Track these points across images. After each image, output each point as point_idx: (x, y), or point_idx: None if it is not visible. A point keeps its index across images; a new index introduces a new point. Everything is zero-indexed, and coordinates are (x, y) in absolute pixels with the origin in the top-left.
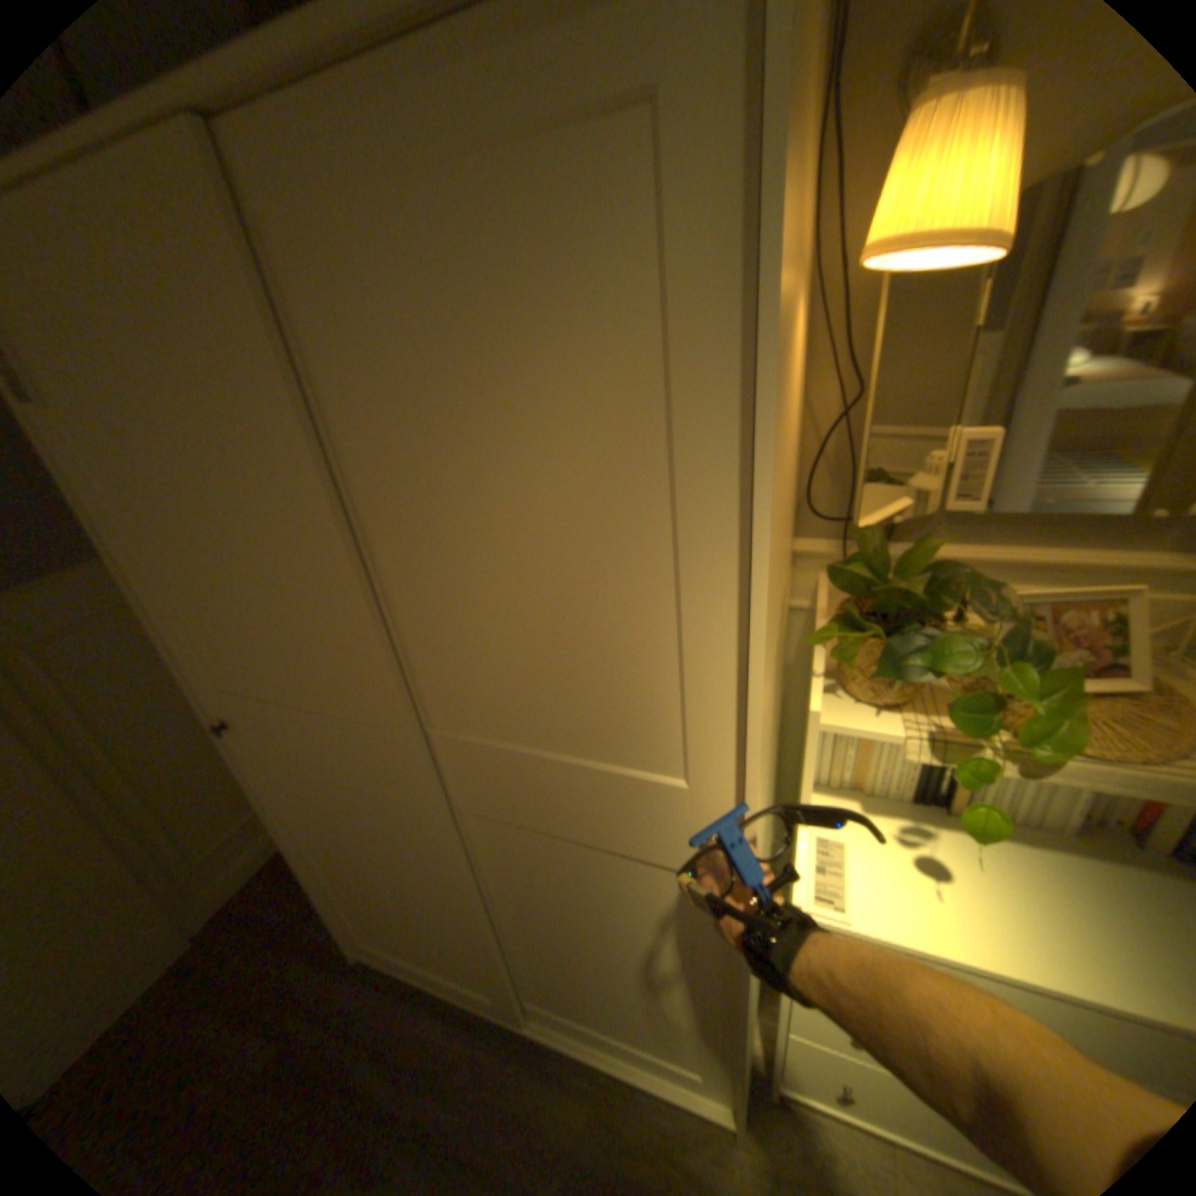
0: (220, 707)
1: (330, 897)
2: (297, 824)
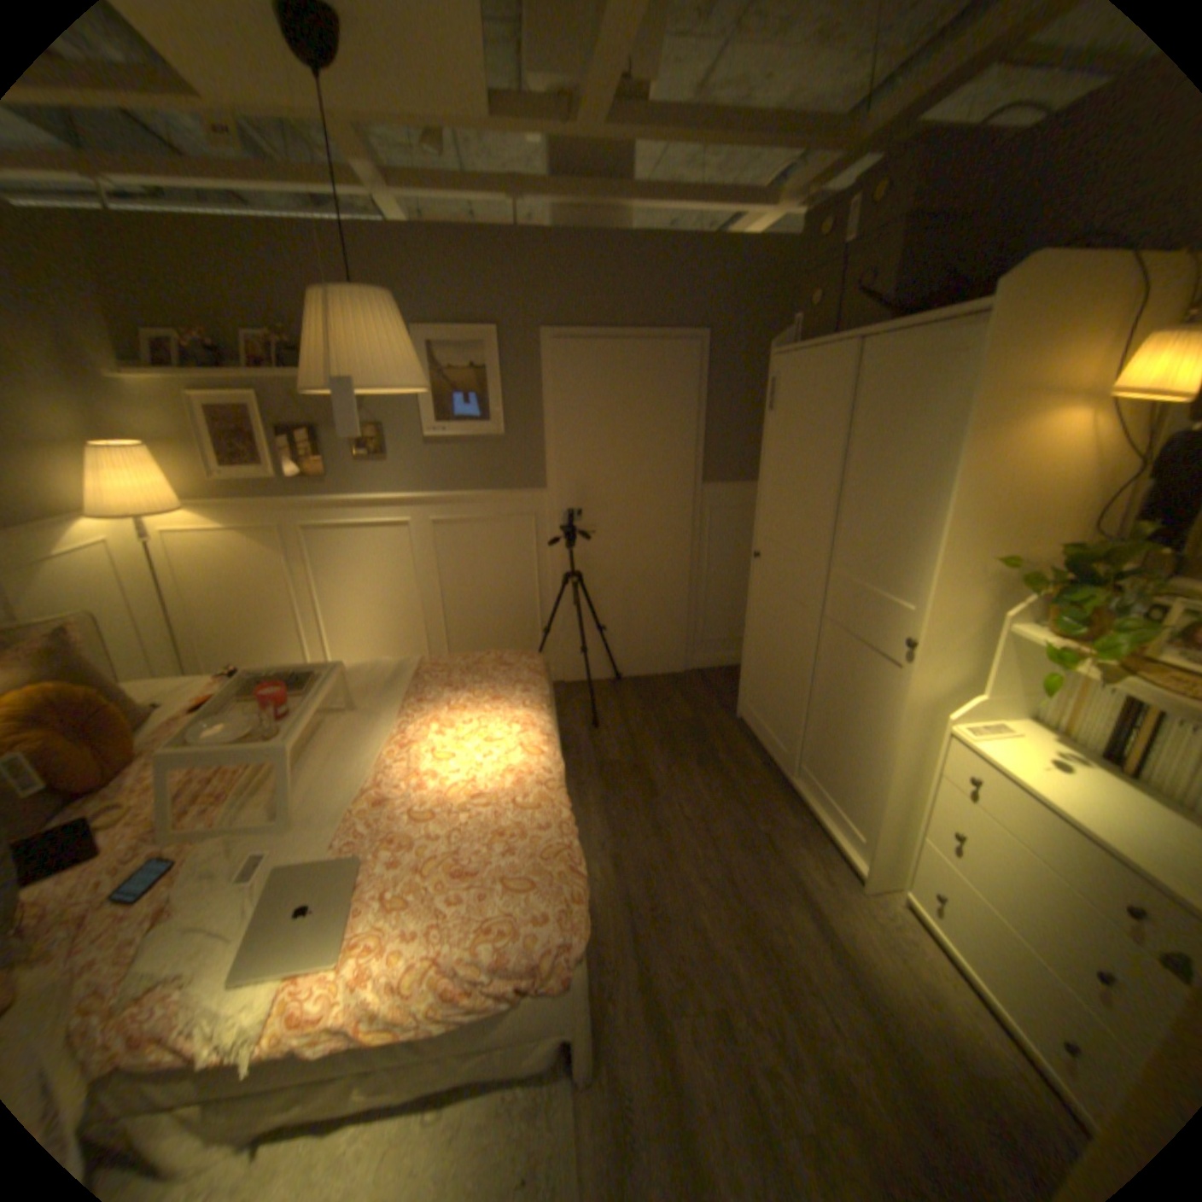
0: (765, 546)
1: (754, 667)
2: (762, 616)
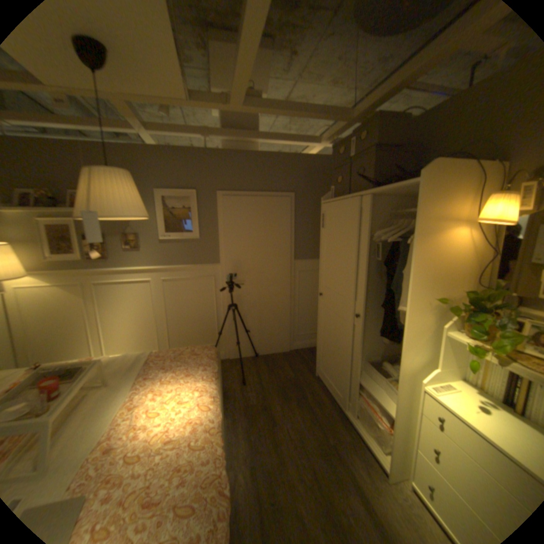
0: (323, 290)
1: (322, 349)
2: (324, 324)
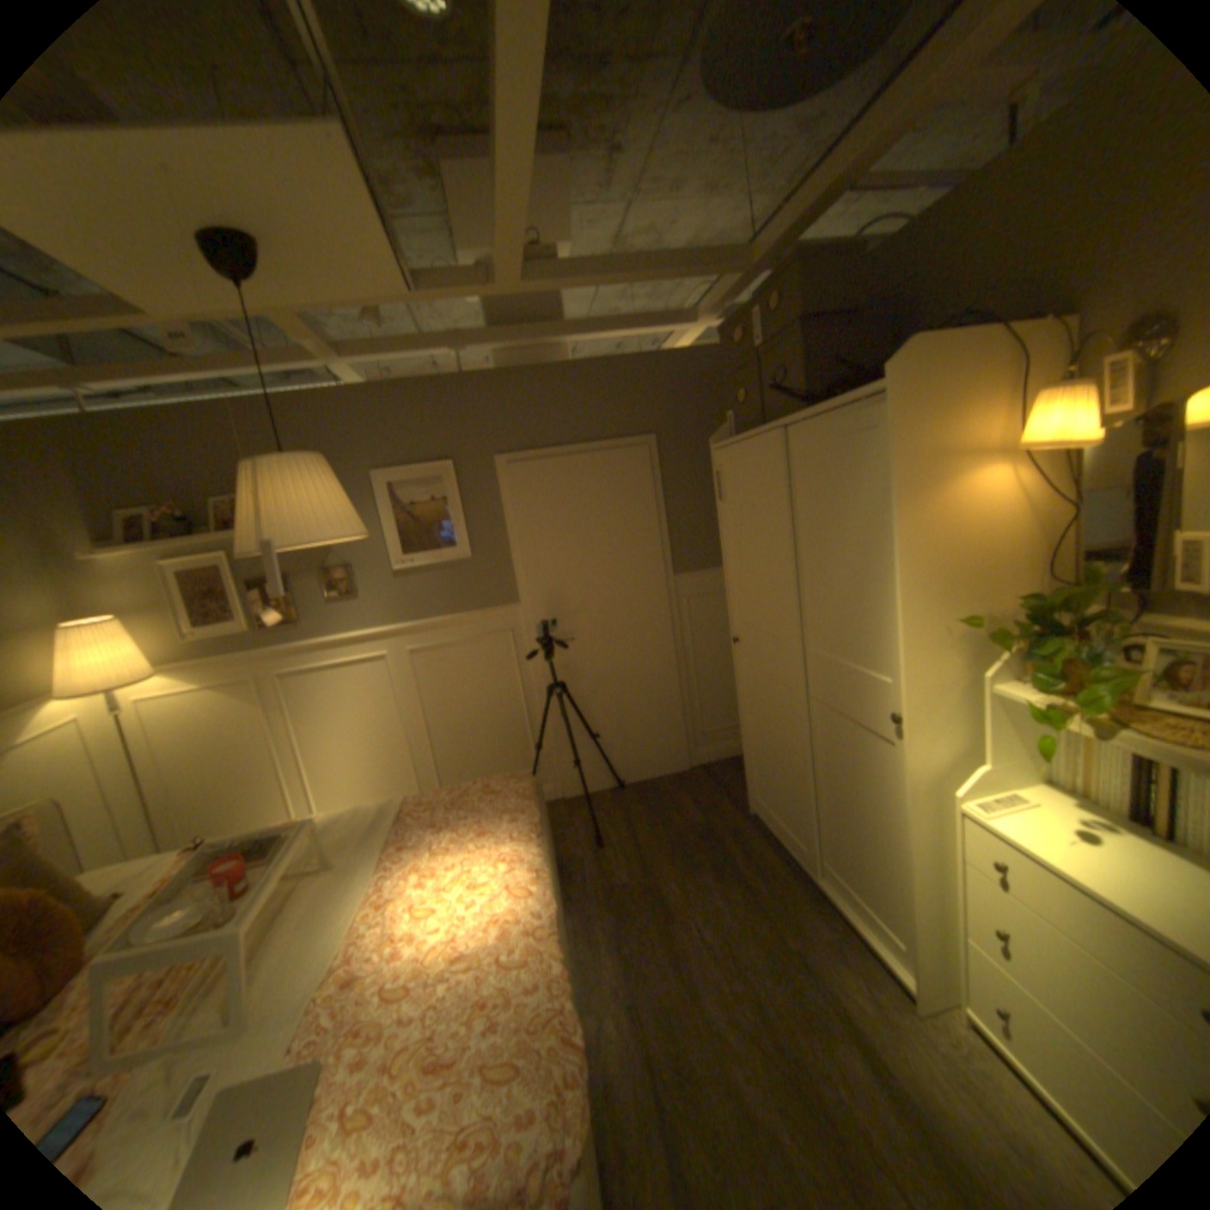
0: (740, 631)
1: (755, 757)
2: (752, 703)
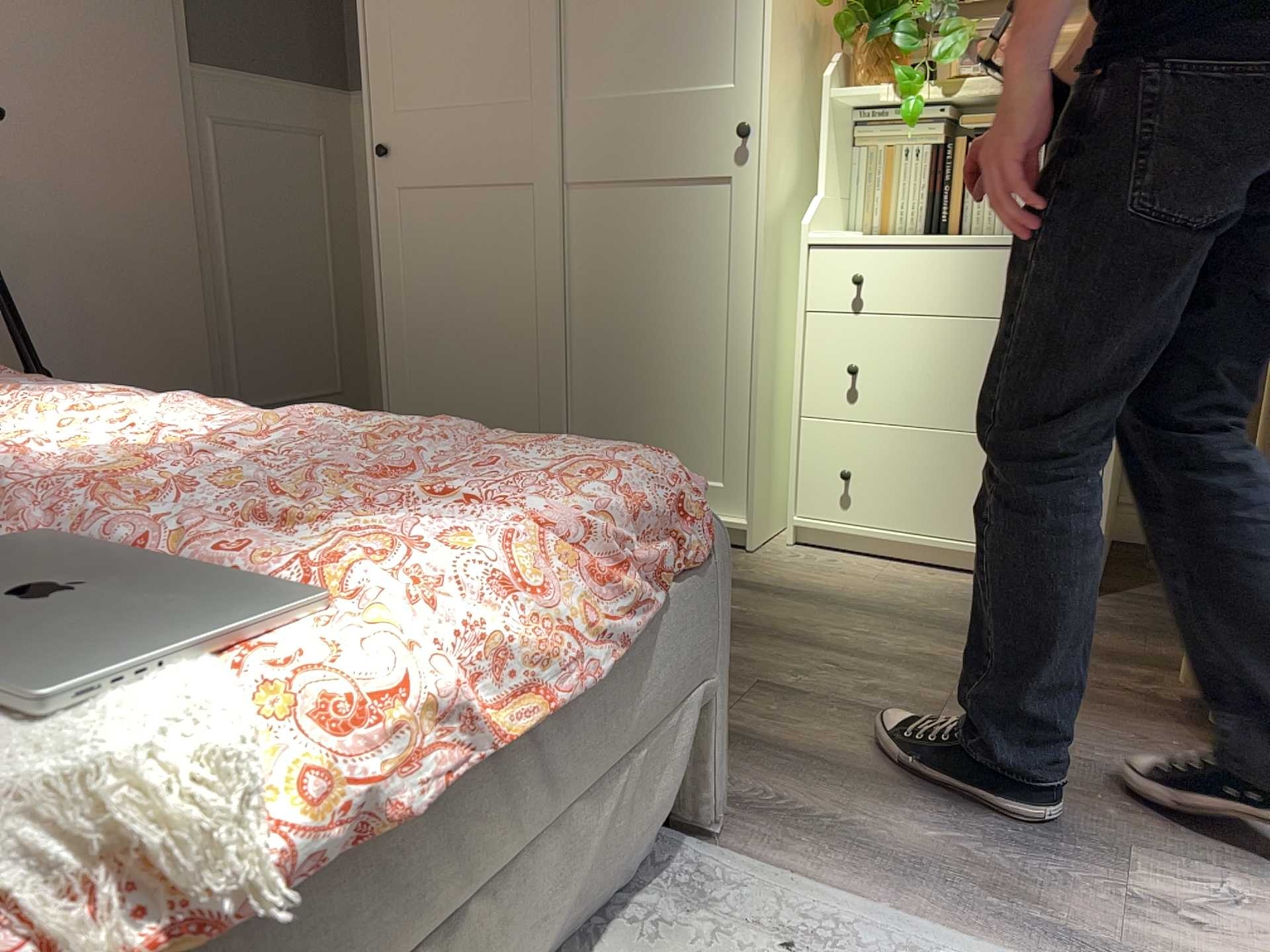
0: (403, 128)
1: (417, 367)
2: (420, 260)
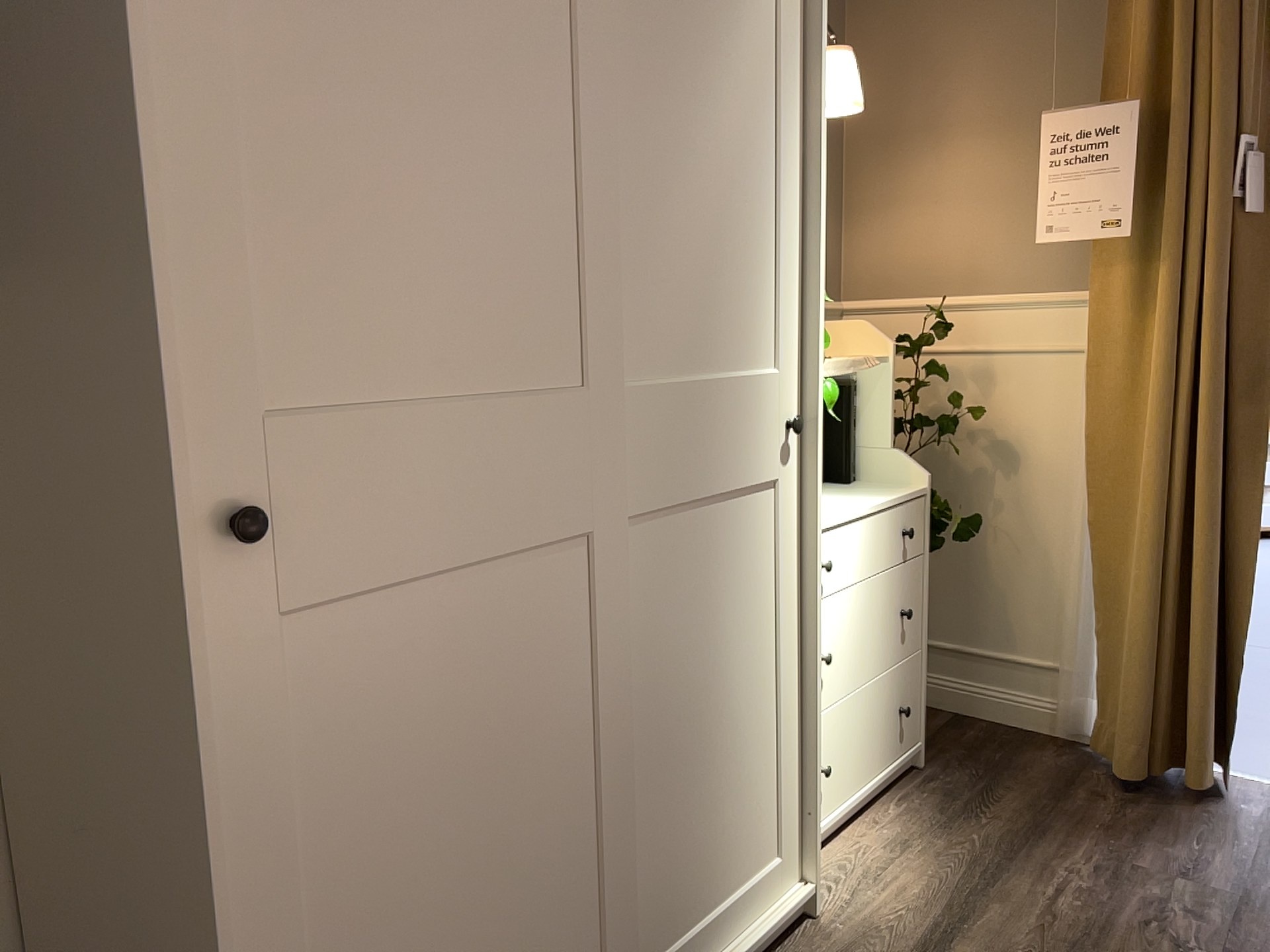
0: (284, 444)
1: None
2: (333, 776)
